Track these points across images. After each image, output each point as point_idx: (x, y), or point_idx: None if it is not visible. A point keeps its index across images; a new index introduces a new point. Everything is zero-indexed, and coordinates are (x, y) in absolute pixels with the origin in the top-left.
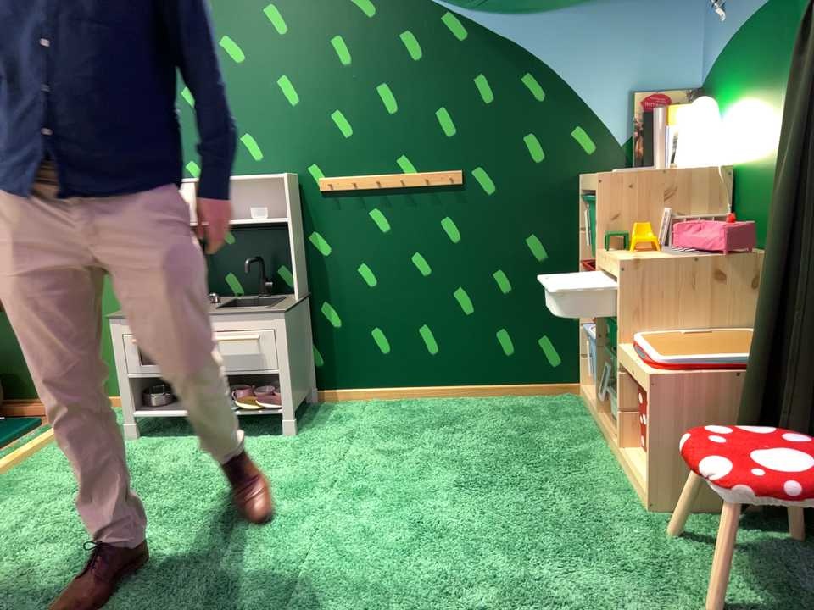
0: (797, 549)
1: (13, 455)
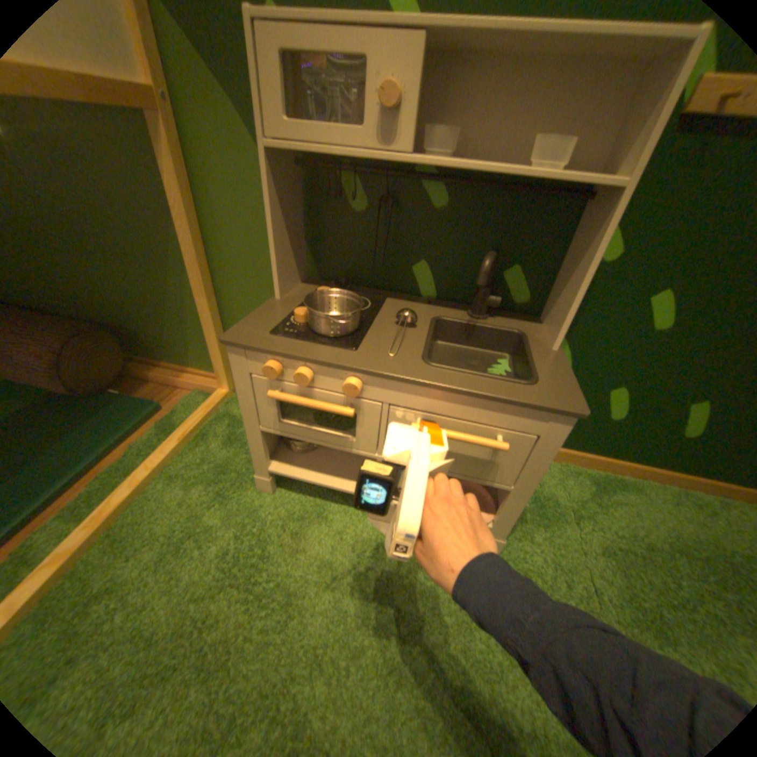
0: None
1: (103, 513)
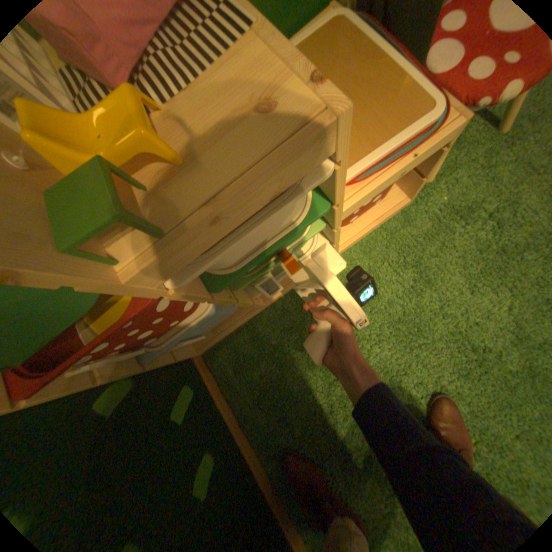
0: None
1: None
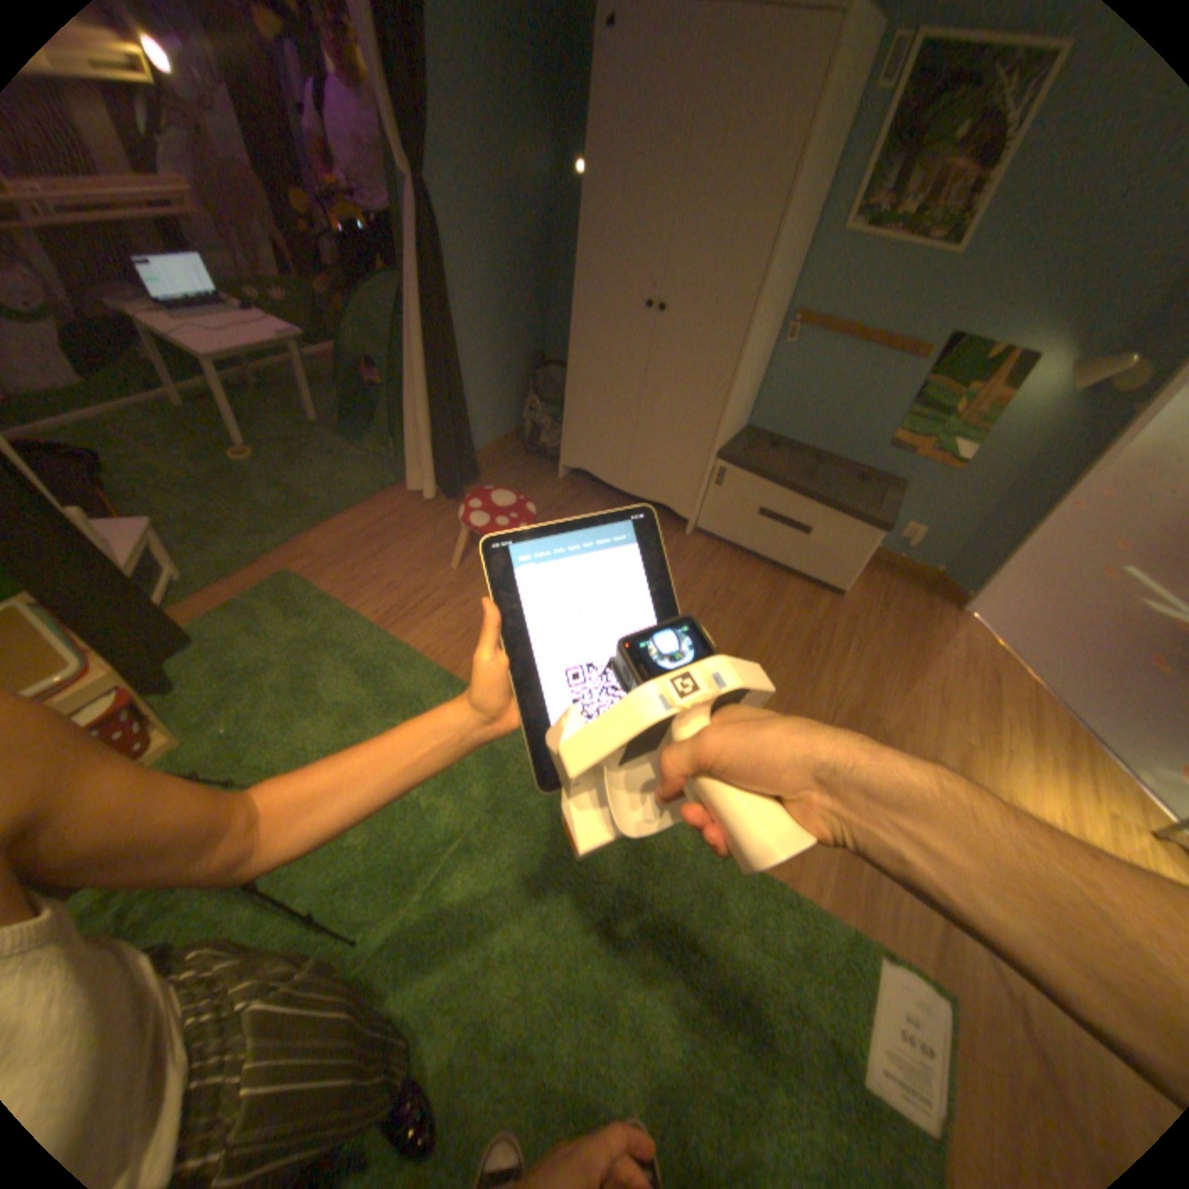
0: (180, 664)
1: None
